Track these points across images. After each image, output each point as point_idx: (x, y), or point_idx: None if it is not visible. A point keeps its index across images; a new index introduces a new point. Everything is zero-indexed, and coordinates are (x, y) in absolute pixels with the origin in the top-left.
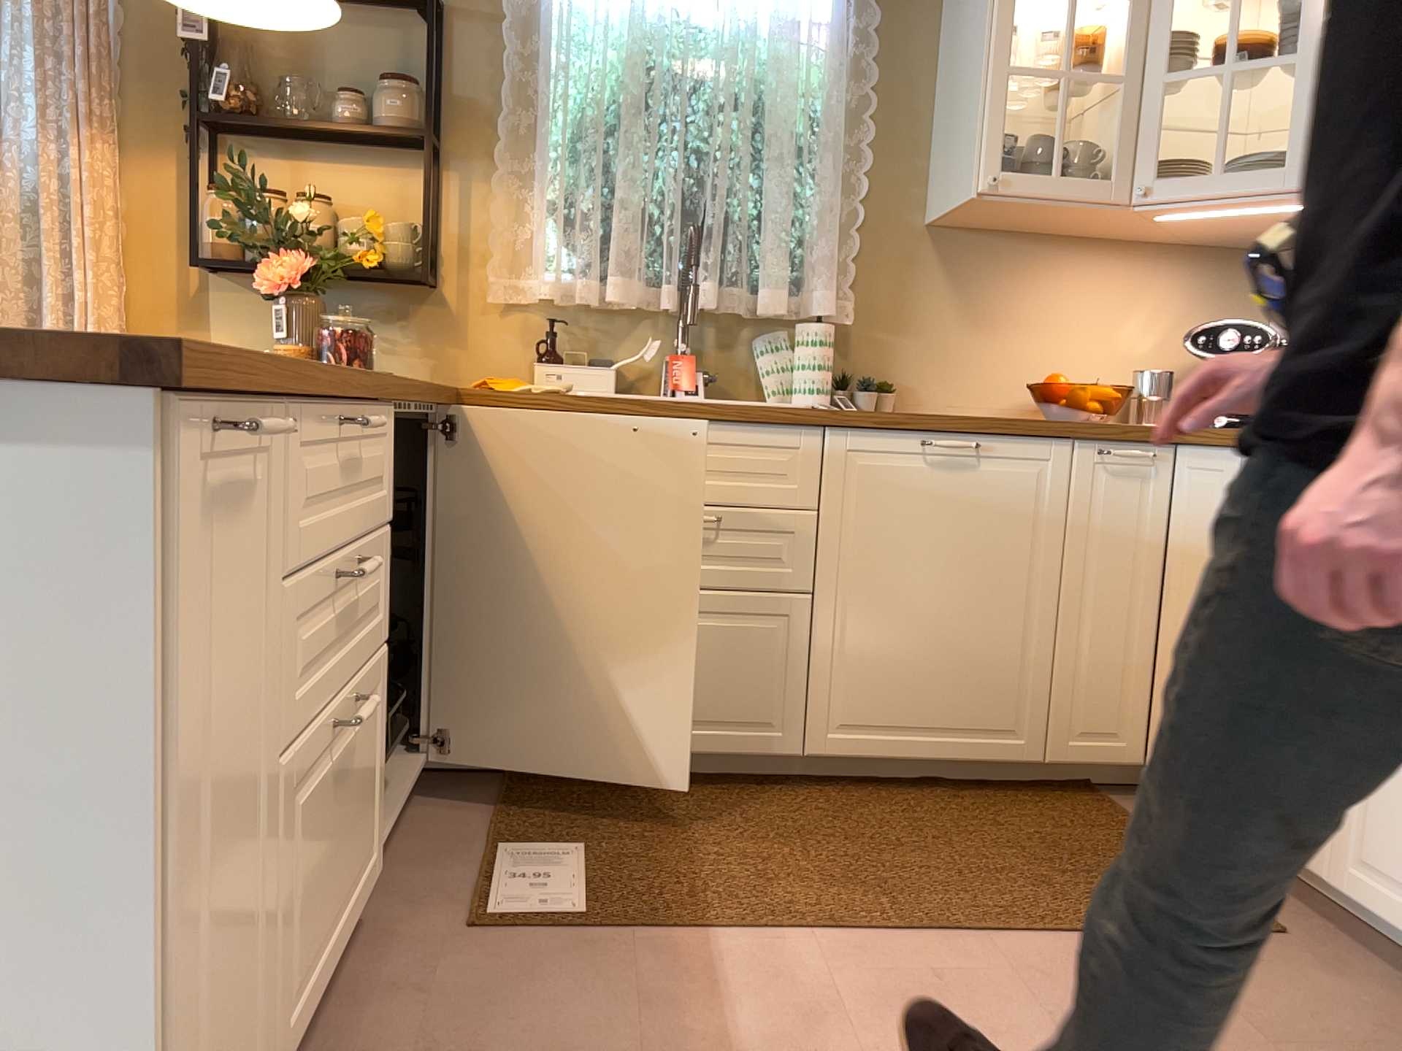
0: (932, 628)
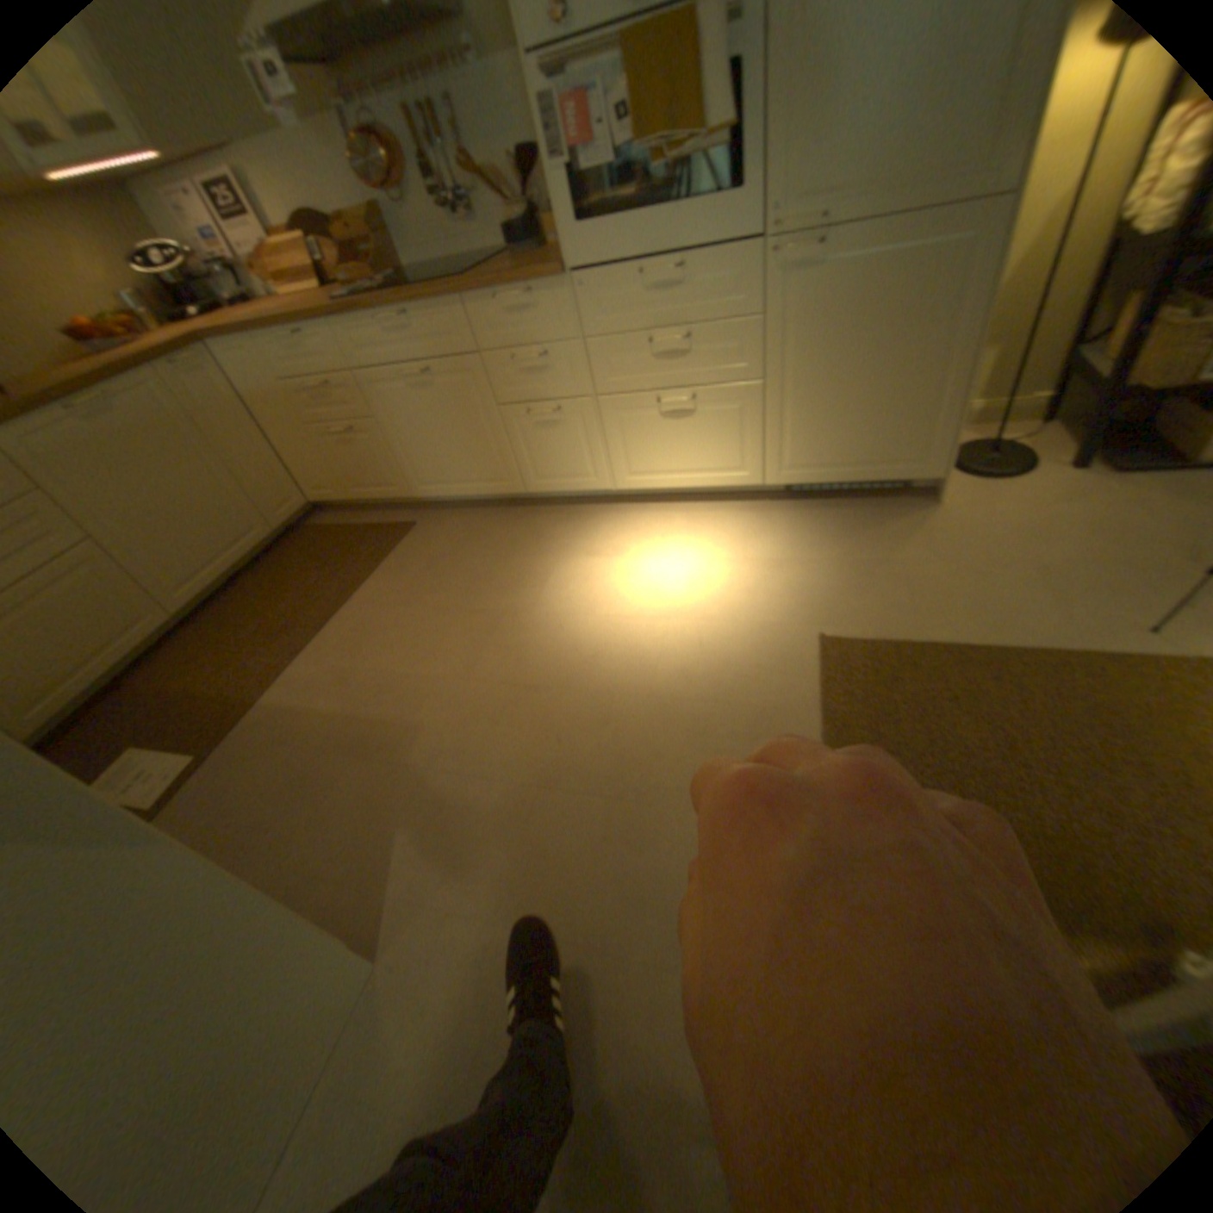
0: (174, 508)
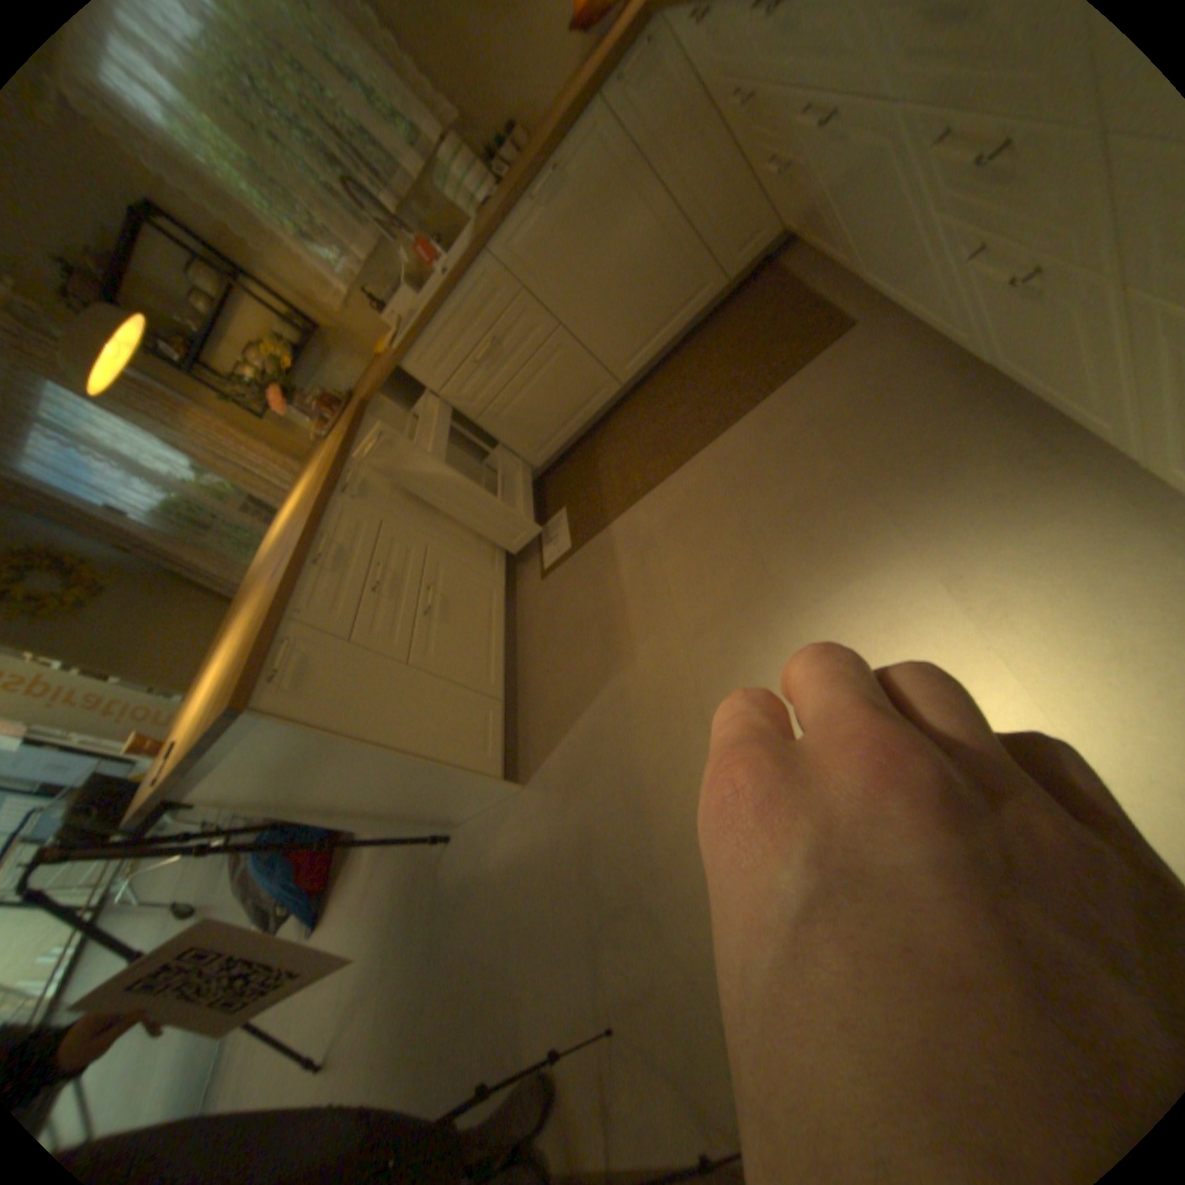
0: (623, 280)
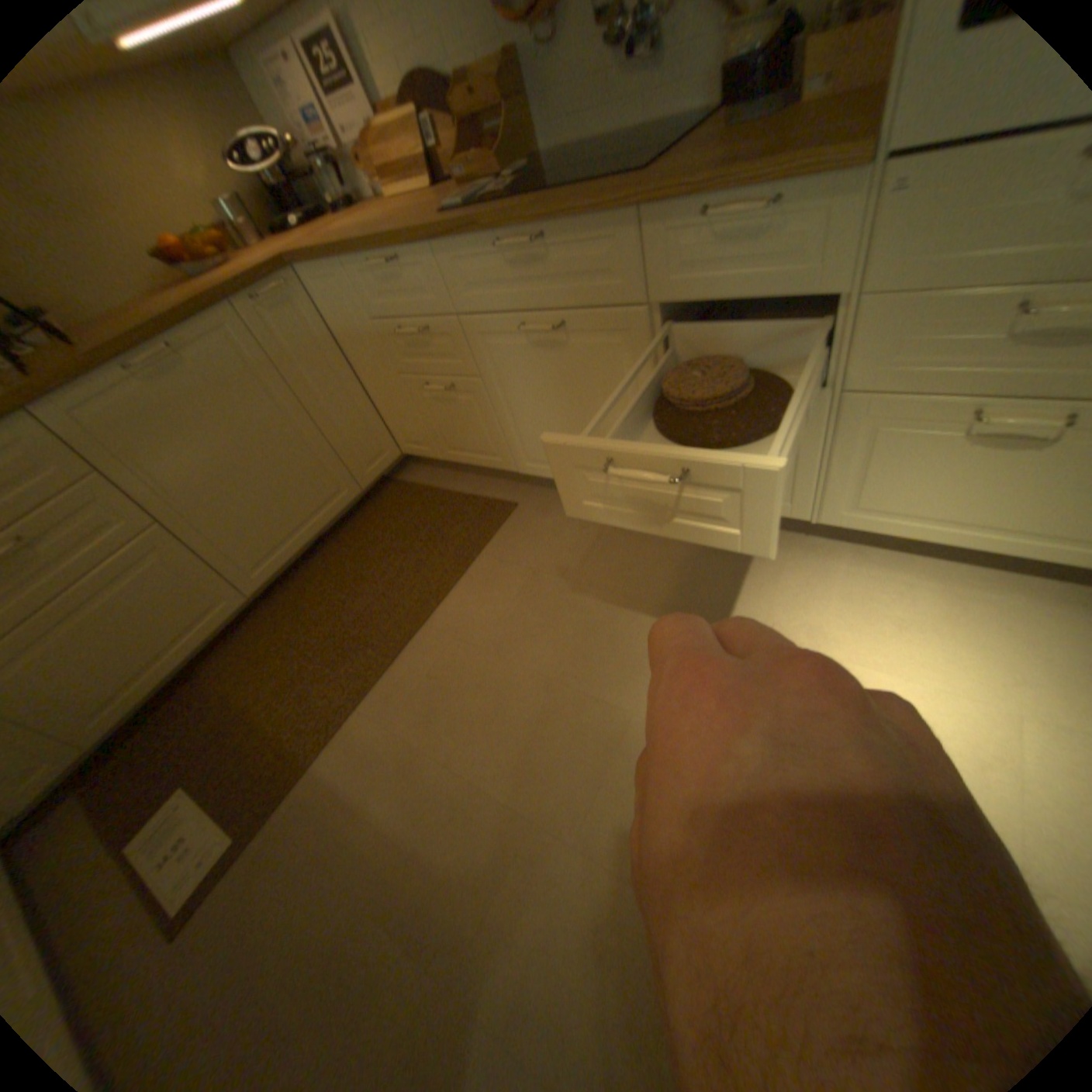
0: (250, 480)
